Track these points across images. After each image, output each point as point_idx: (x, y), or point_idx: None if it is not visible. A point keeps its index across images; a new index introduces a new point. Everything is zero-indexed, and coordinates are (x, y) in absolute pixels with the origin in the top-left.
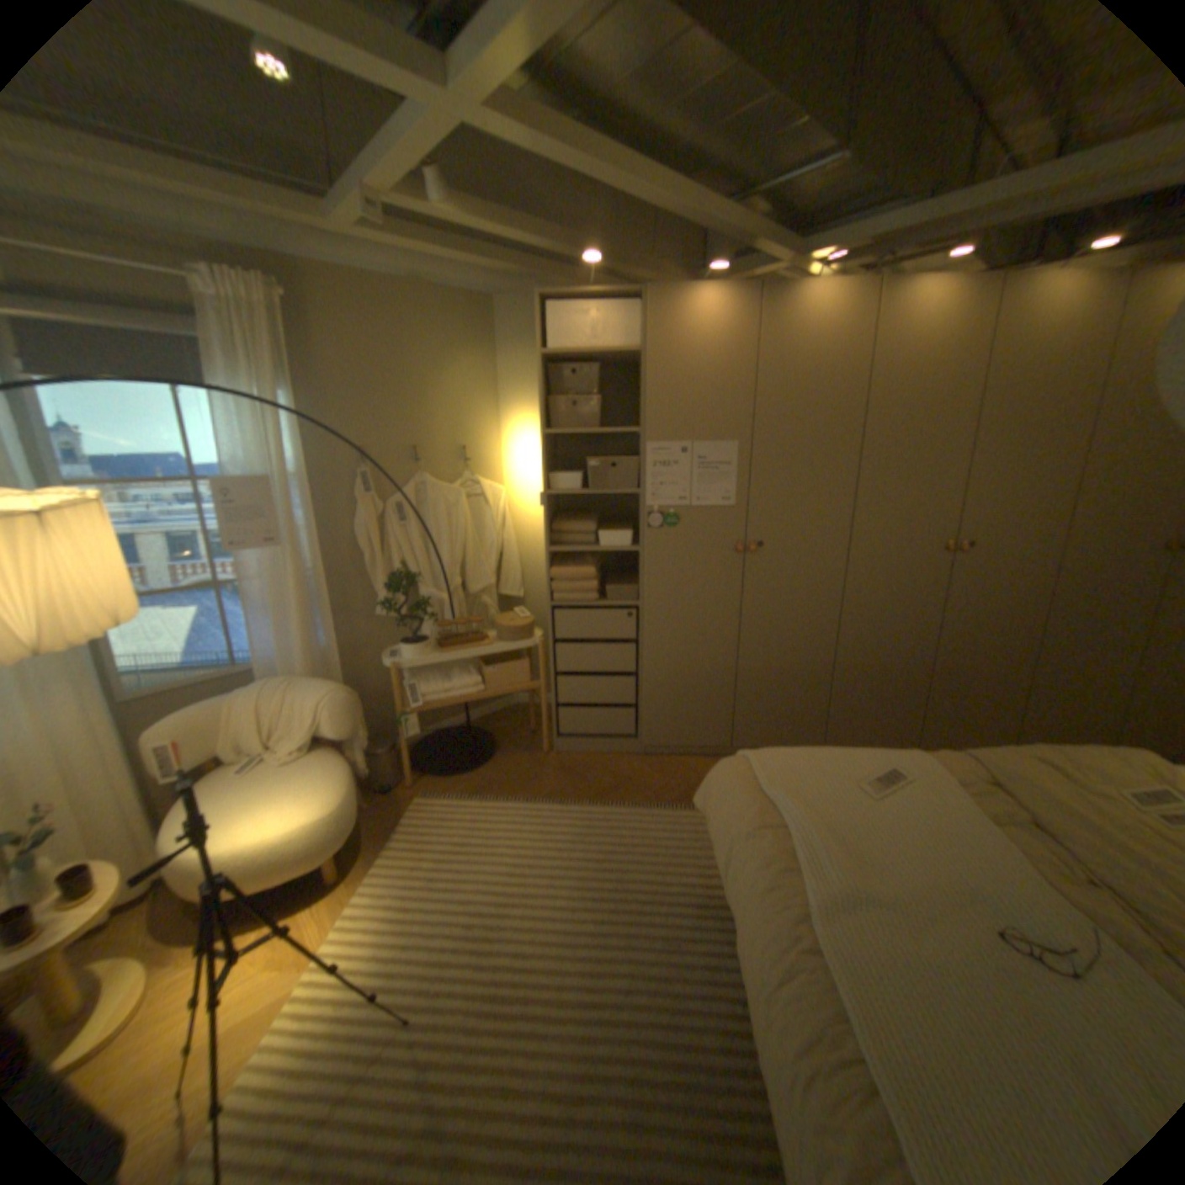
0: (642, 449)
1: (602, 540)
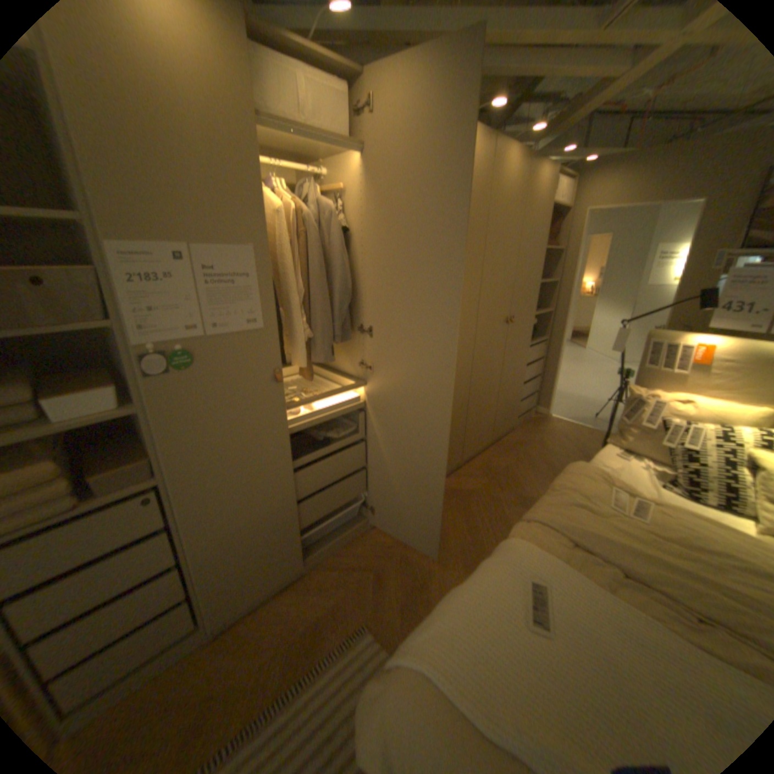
0: (97, 251)
1: (55, 412)
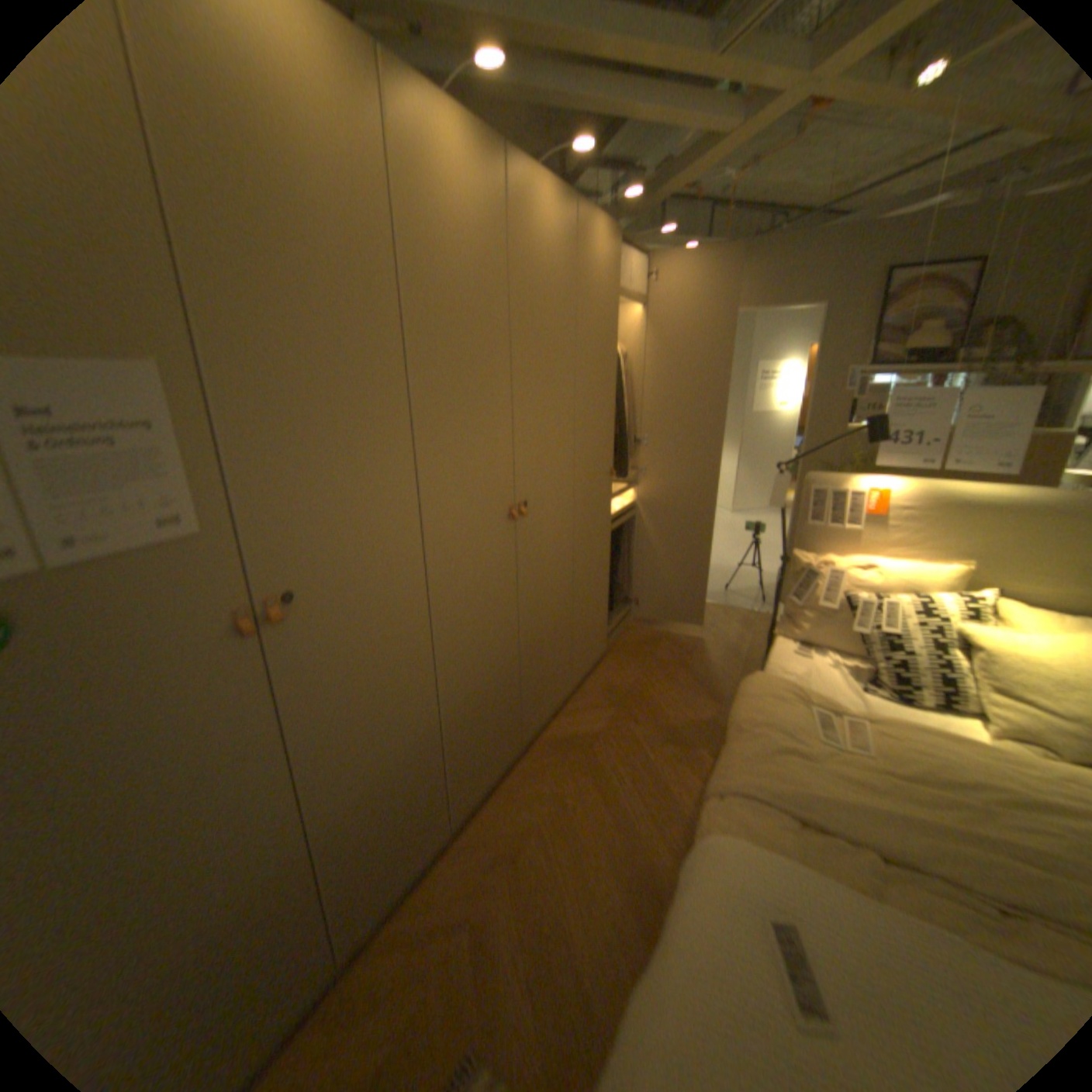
0: None
1: None
